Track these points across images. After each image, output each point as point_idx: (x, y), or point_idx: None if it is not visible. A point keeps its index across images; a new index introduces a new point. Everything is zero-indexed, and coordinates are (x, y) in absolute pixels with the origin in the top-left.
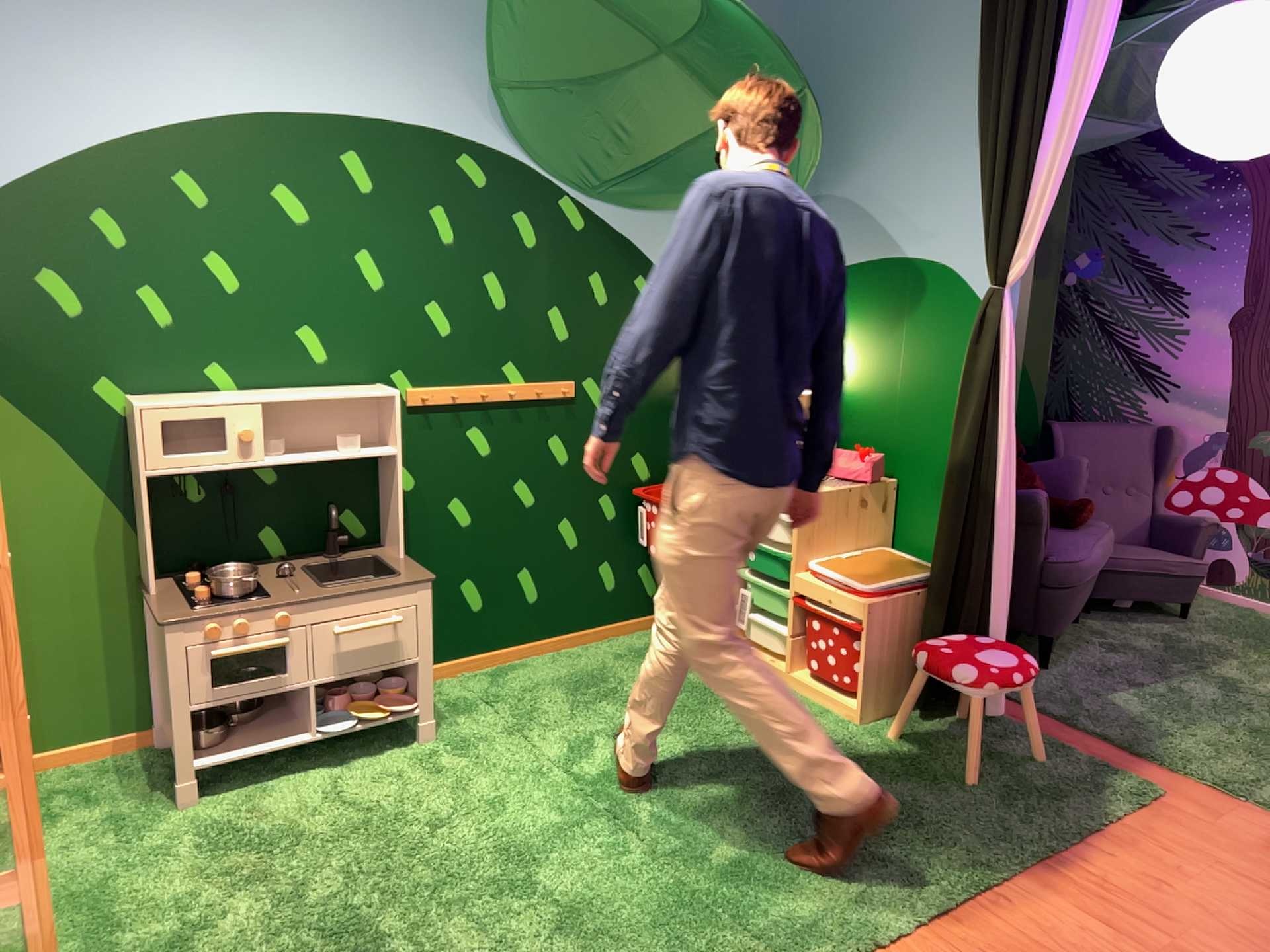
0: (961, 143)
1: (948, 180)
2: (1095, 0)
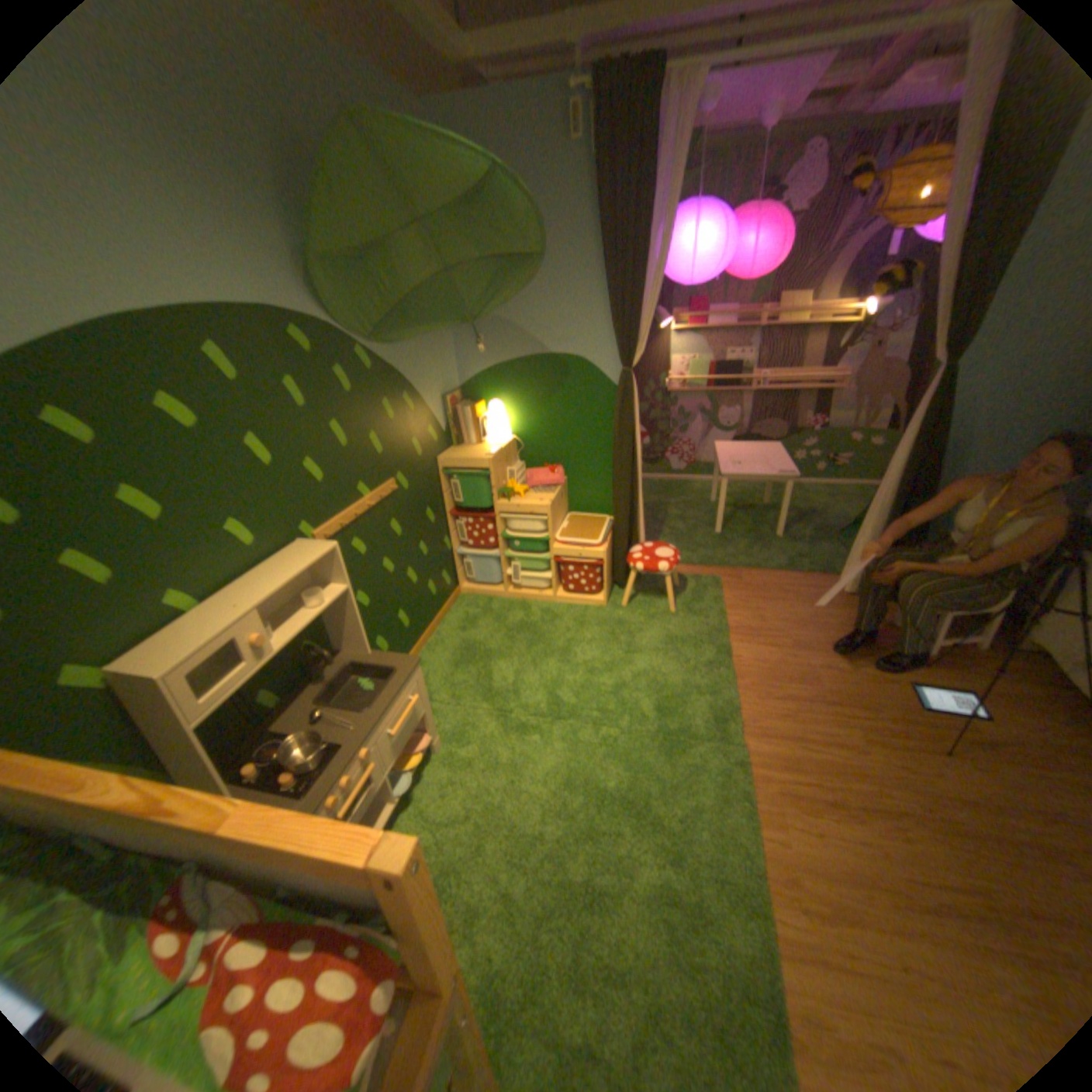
0: (579, 284)
1: (573, 307)
2: (670, 201)
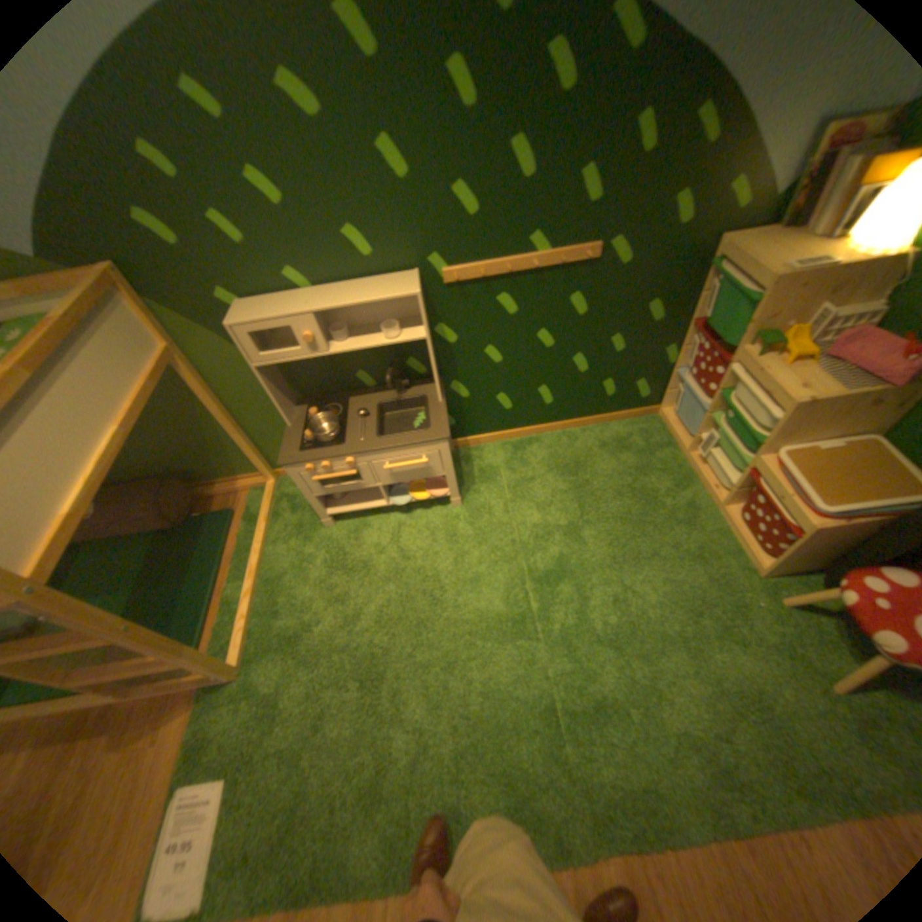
0: None
1: None
2: None
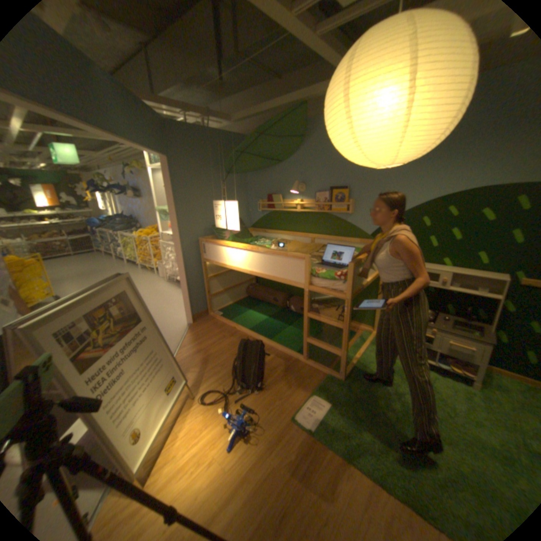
0: None
1: None
2: None
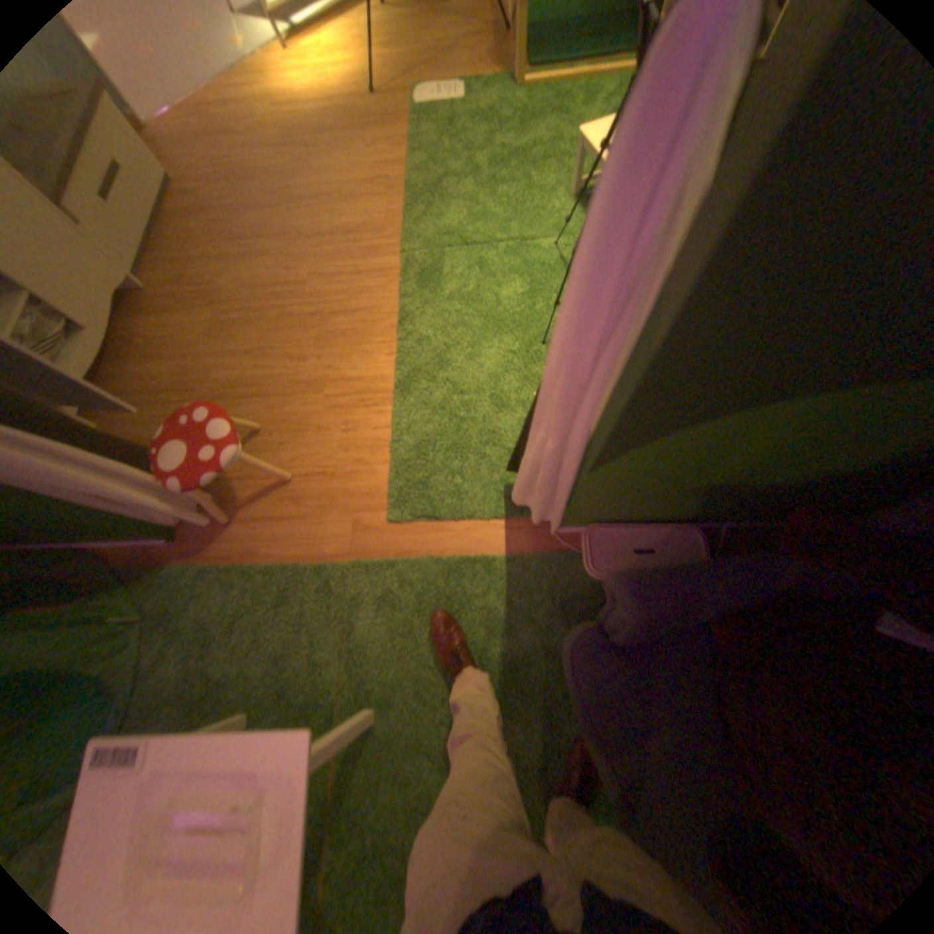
0: None
1: None
2: None
